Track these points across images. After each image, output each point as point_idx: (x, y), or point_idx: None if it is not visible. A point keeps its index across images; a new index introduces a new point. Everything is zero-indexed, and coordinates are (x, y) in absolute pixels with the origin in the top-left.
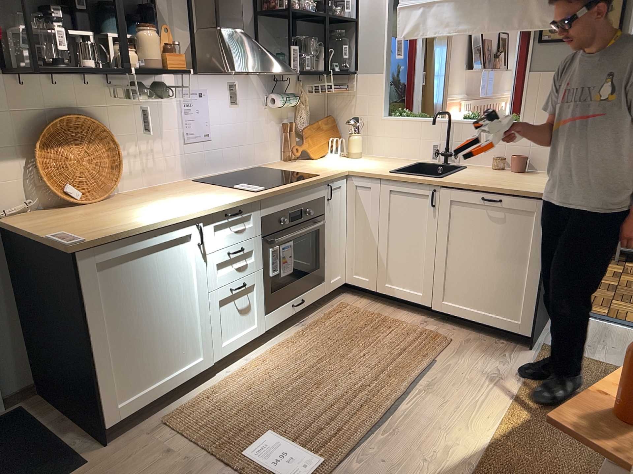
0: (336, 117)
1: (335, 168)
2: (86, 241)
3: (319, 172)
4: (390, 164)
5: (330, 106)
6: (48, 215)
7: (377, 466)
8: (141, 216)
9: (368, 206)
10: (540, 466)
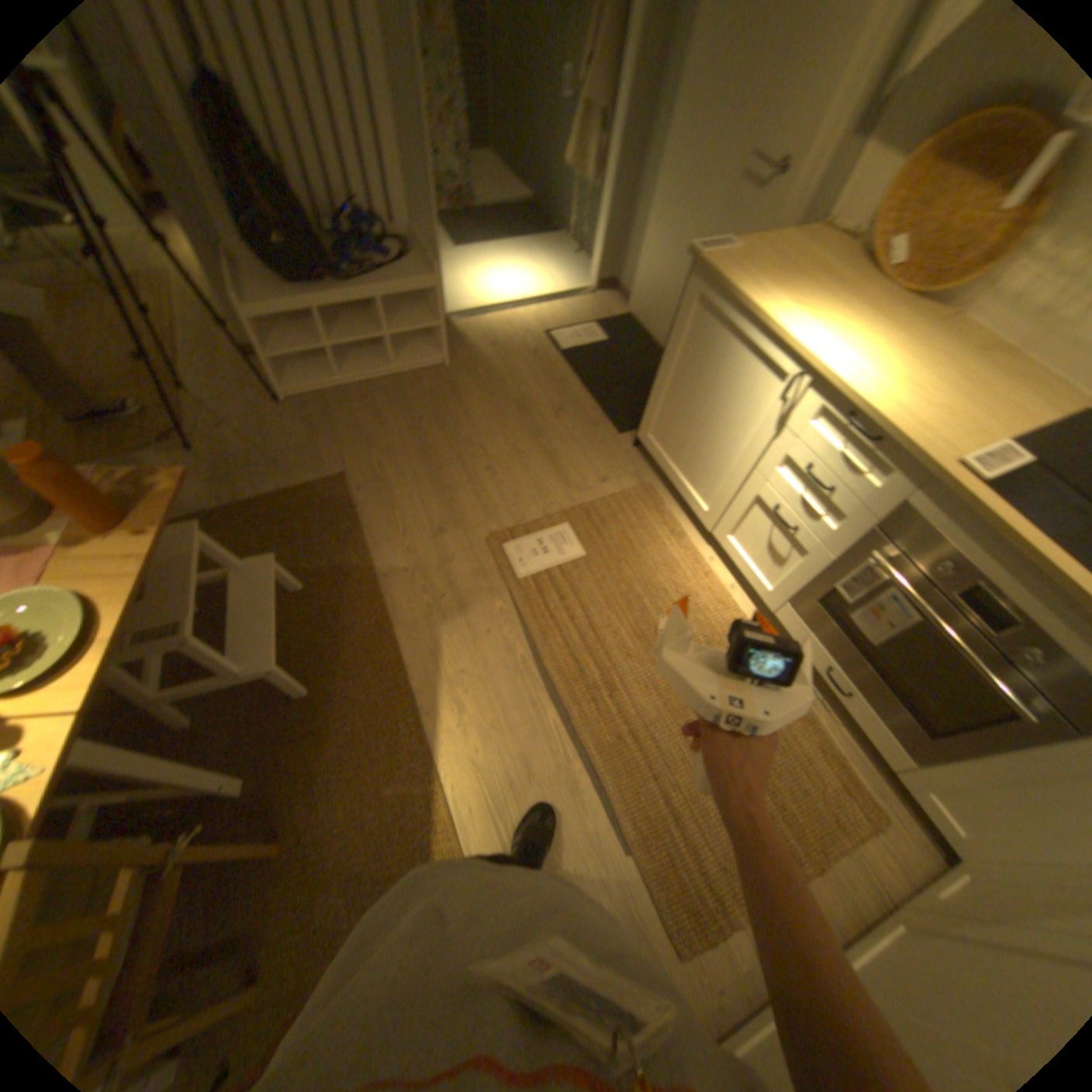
0: None
1: None
2: (704, 256)
3: None
4: None
5: None
6: (838, 250)
7: (488, 621)
8: (805, 305)
9: None
10: (370, 790)
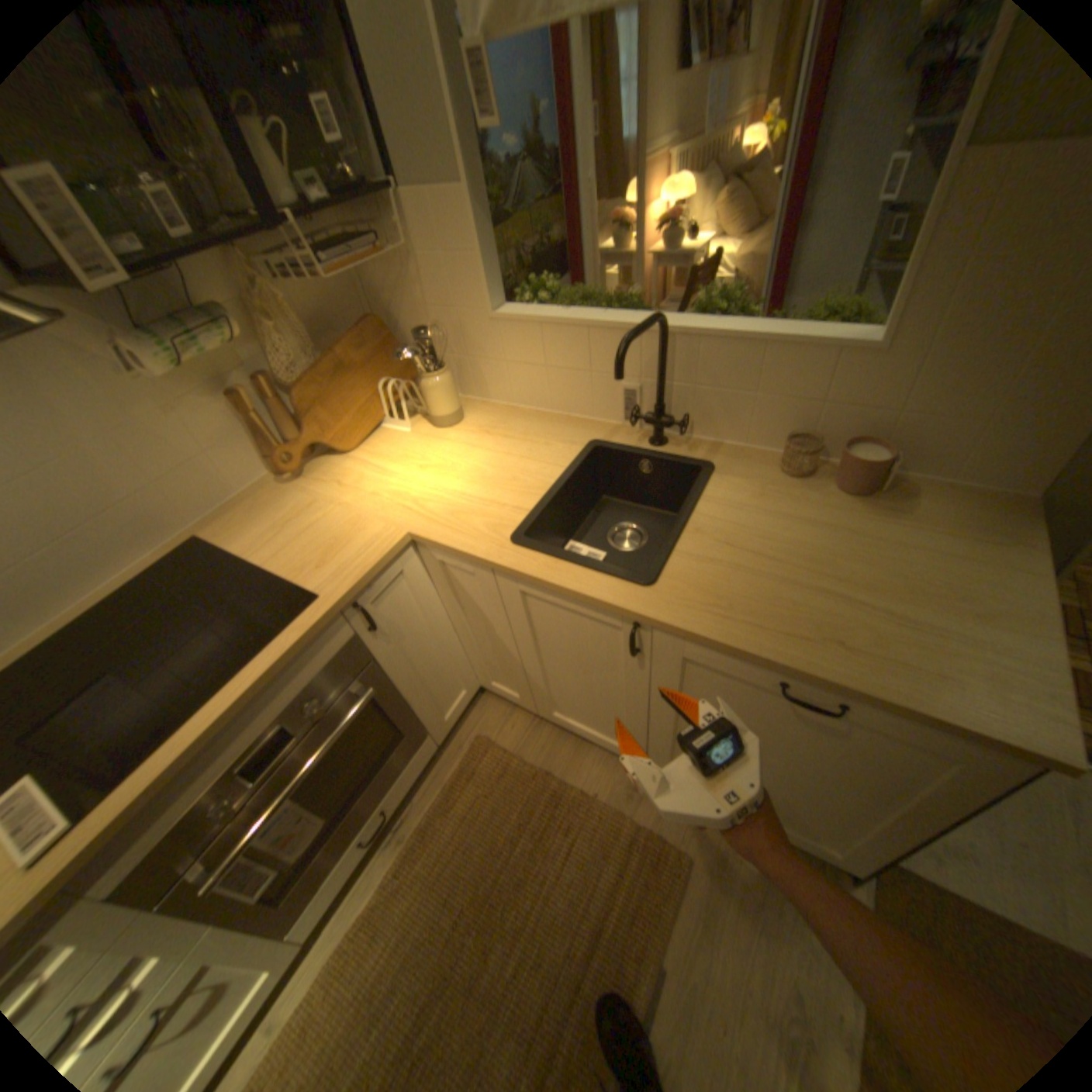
0: (388, 309)
1: (380, 511)
2: None
3: (323, 568)
4: (521, 460)
5: (367, 282)
6: None
7: None
8: None
9: (478, 599)
10: None
